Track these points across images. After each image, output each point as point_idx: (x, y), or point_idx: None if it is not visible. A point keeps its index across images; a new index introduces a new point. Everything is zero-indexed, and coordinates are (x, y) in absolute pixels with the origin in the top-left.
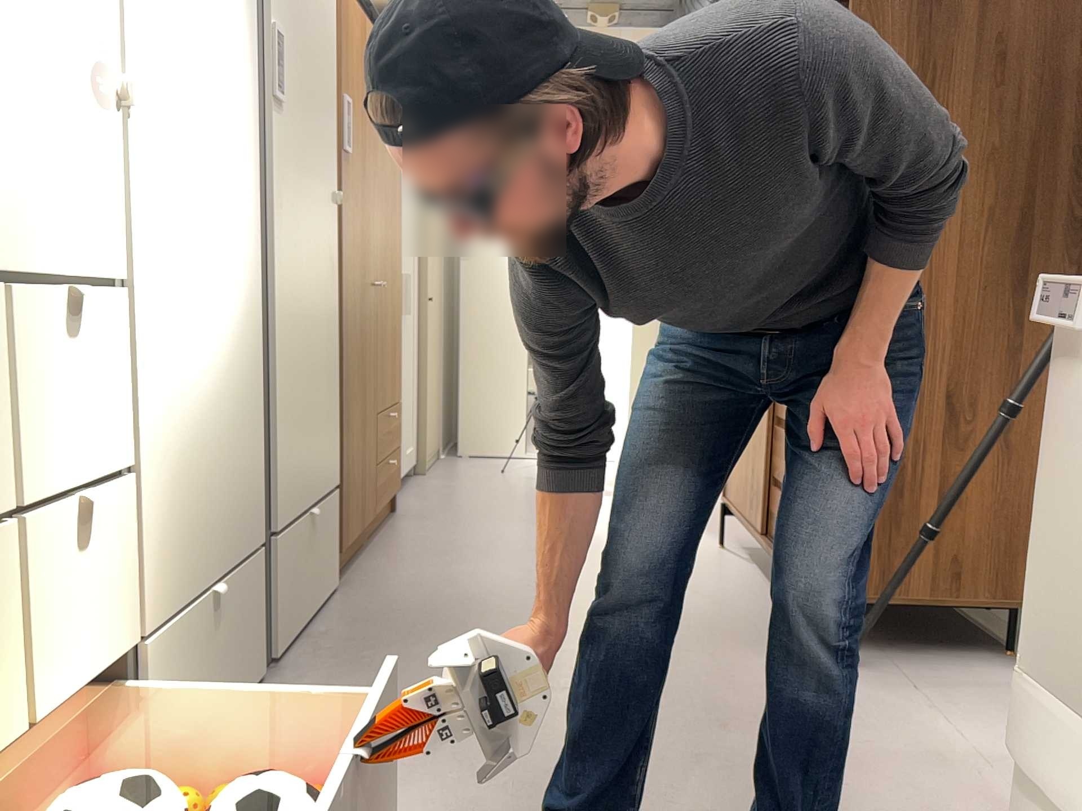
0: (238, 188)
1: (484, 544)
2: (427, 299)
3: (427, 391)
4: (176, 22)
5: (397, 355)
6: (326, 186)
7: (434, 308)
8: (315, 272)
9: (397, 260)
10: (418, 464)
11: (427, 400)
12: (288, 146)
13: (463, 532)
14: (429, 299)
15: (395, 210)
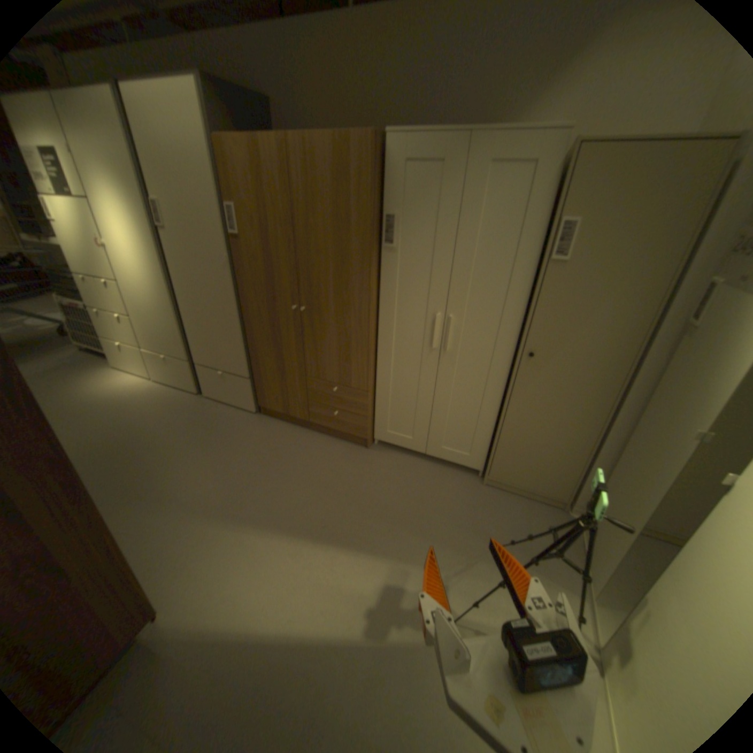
0: (149, 262)
1: (282, 471)
2: (519, 352)
3: (505, 431)
4: (113, 222)
5: (358, 362)
6: (214, 256)
7: (568, 371)
8: (209, 291)
9: (354, 299)
10: (485, 475)
11: (503, 438)
12: (174, 243)
13: (309, 468)
14: (534, 355)
15: (347, 263)
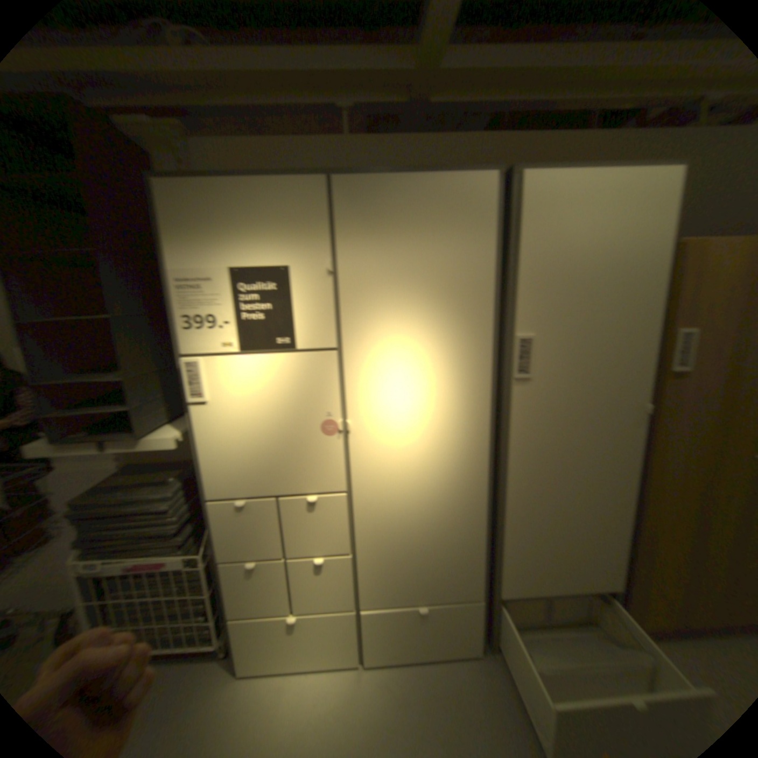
0: (466, 438)
1: None
2: None
3: None
4: (399, 381)
5: None
6: (627, 406)
7: None
8: (594, 465)
9: None
10: None
11: None
12: (546, 399)
13: None
14: None
15: None
